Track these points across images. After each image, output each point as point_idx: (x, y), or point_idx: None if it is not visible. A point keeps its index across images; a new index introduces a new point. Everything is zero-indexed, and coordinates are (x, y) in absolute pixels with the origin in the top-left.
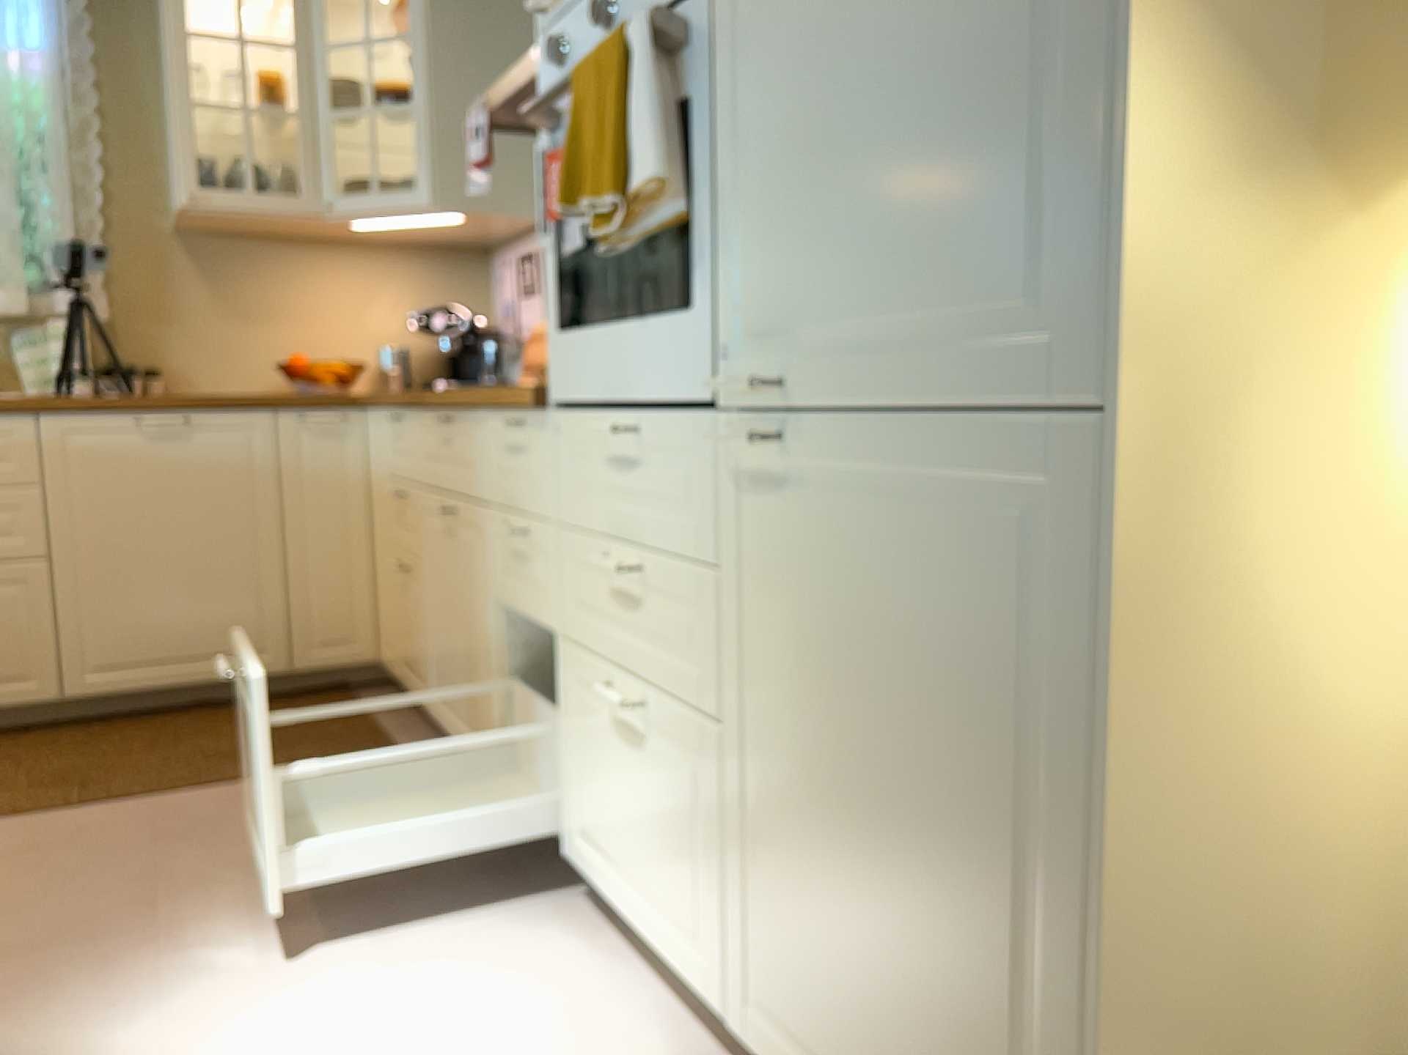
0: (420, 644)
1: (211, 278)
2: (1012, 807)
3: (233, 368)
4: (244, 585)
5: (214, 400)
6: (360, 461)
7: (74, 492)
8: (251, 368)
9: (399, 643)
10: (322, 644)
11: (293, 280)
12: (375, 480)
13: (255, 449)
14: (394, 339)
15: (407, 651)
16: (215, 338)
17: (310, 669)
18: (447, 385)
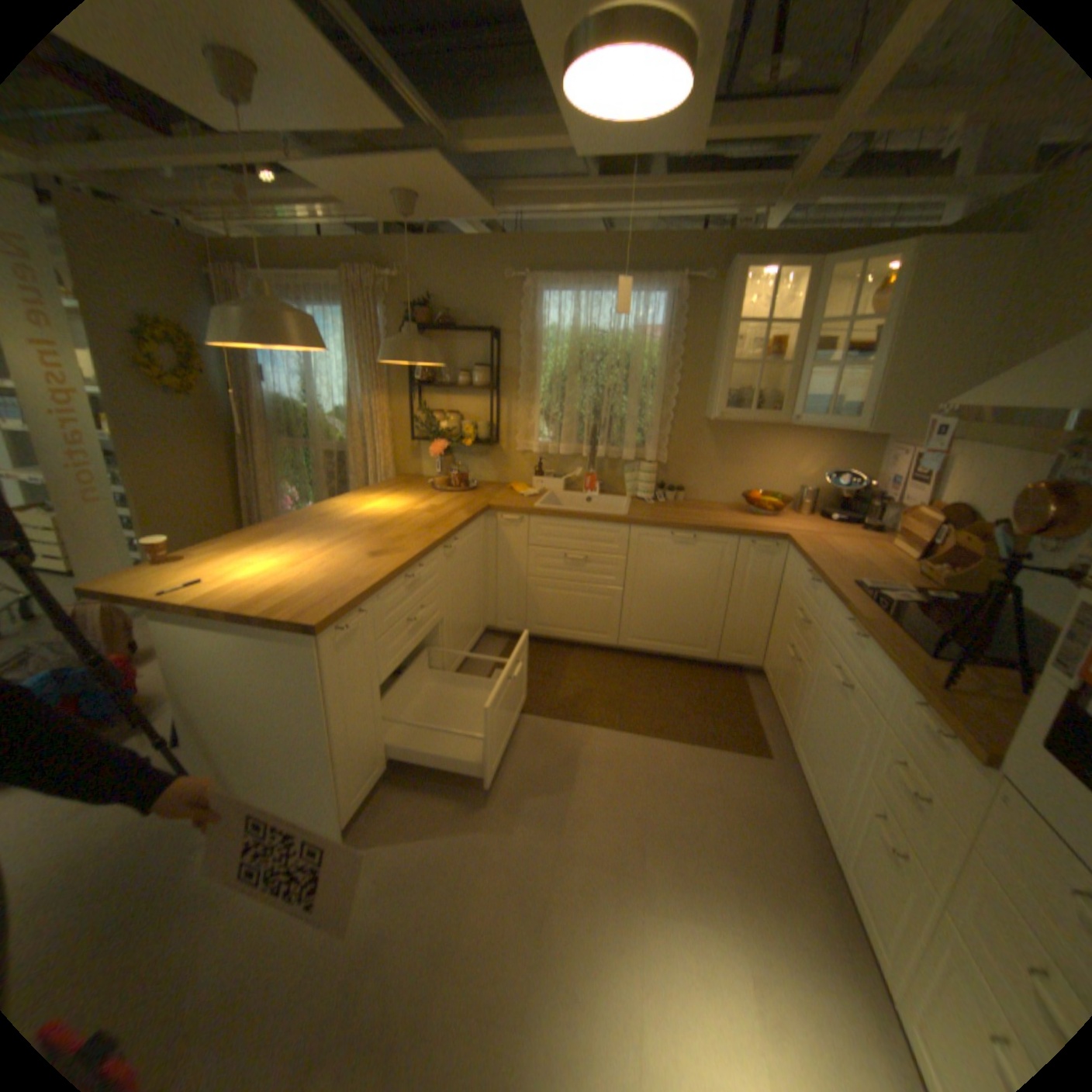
0: (797, 706)
1: (718, 443)
2: None
3: (719, 489)
4: (705, 617)
5: (711, 529)
6: (780, 569)
7: (639, 562)
8: (727, 490)
9: (780, 682)
10: (735, 652)
11: (761, 445)
12: (787, 586)
13: (725, 555)
14: (811, 481)
15: (785, 694)
16: (714, 473)
17: (727, 662)
18: (840, 520)
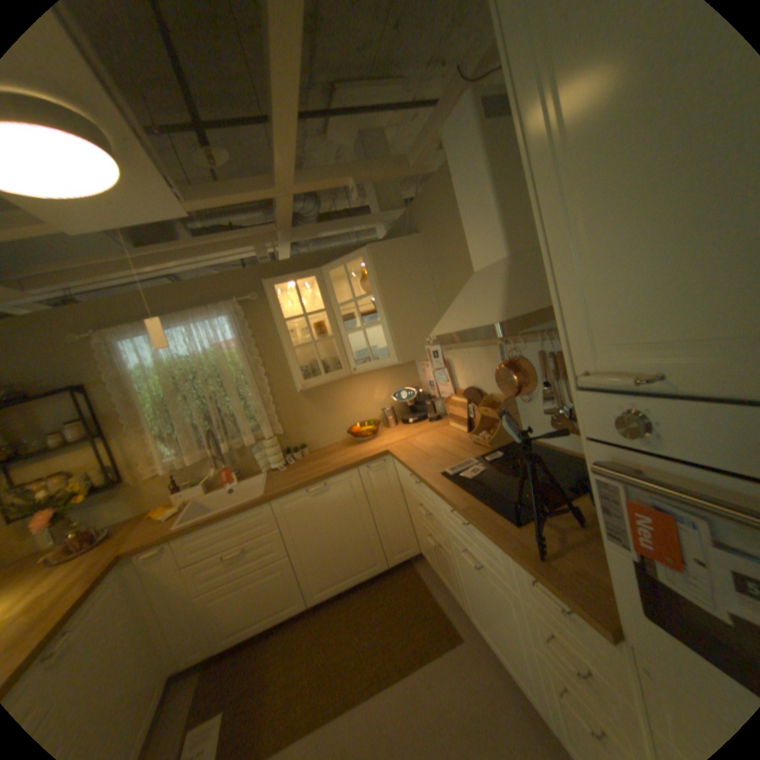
0: (456, 584)
1: (315, 402)
2: None
3: (331, 433)
4: (363, 541)
5: (334, 472)
6: (395, 476)
7: (292, 526)
8: (337, 431)
9: (436, 564)
10: (397, 553)
11: (344, 393)
12: (405, 488)
13: (354, 486)
14: (386, 402)
15: (444, 574)
16: (322, 424)
17: (396, 565)
18: (414, 421)
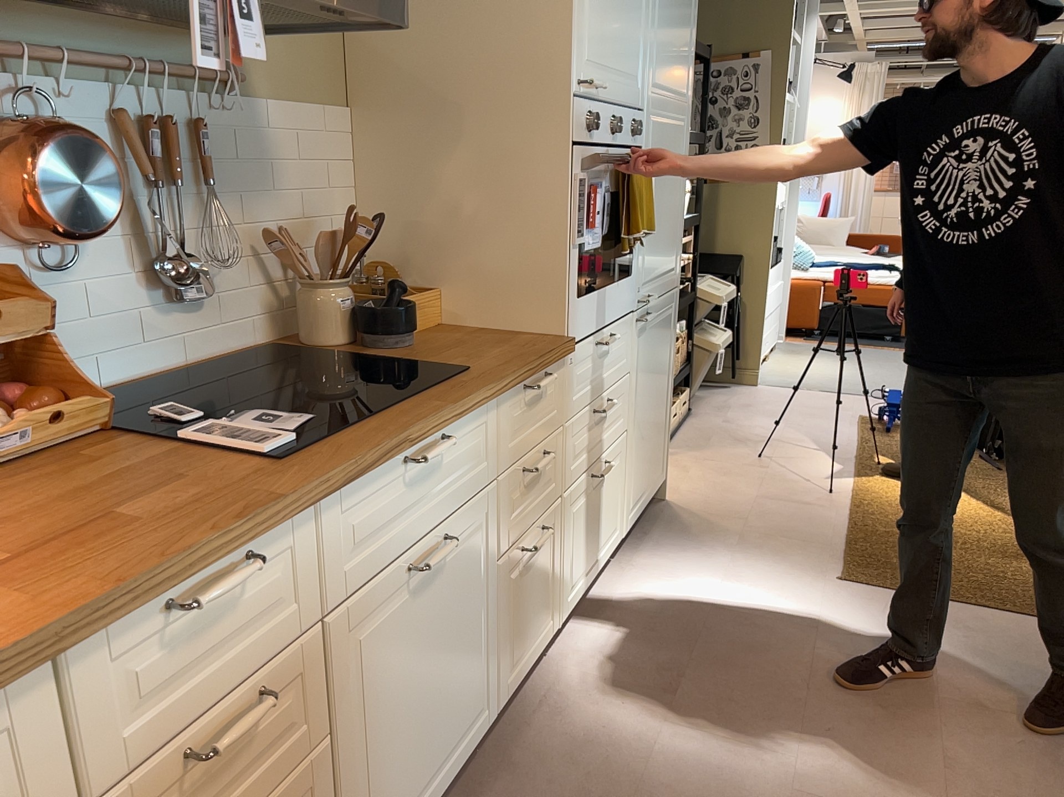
0: None
1: None
2: (667, 373)
3: None
4: None
5: None
6: None
7: None
8: None
9: None
10: None
11: None
12: None
13: None
14: None
15: None
16: None
17: None
18: None
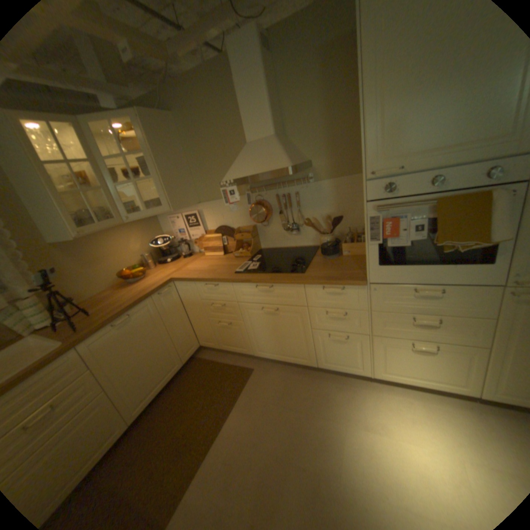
0: (243, 340)
1: (72, 256)
2: None
3: (95, 284)
4: (164, 352)
5: (134, 304)
6: (177, 297)
7: (102, 363)
8: (101, 281)
9: (222, 340)
10: (187, 352)
11: (101, 245)
12: (190, 301)
13: (150, 311)
14: (140, 251)
15: (230, 342)
16: (84, 277)
17: (187, 360)
18: (172, 260)
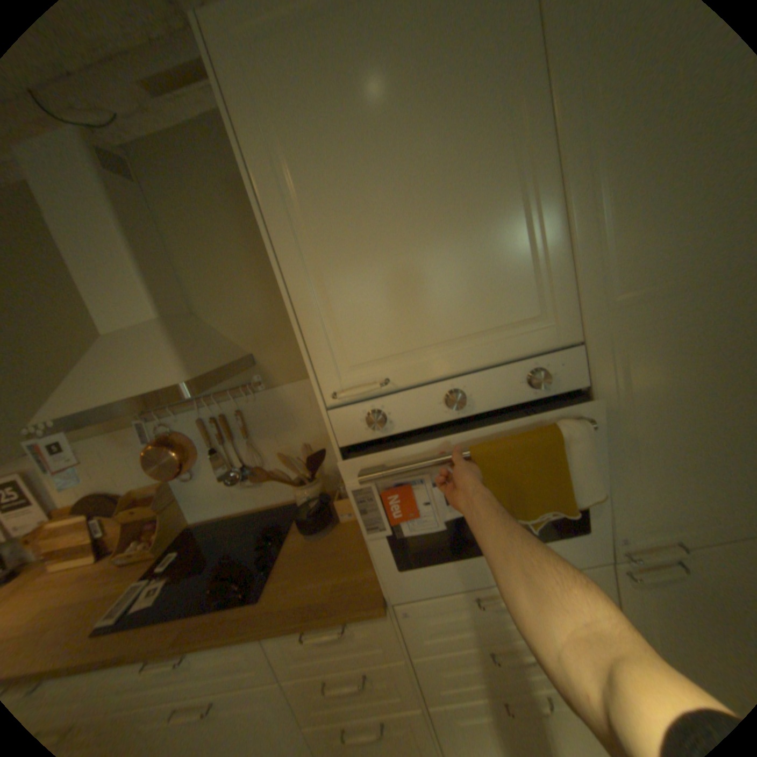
0: None
1: None
2: None
3: None
4: None
5: None
6: None
7: None
8: None
9: None
10: None
11: None
12: None
13: None
14: None
15: None
16: None
17: None
18: None
